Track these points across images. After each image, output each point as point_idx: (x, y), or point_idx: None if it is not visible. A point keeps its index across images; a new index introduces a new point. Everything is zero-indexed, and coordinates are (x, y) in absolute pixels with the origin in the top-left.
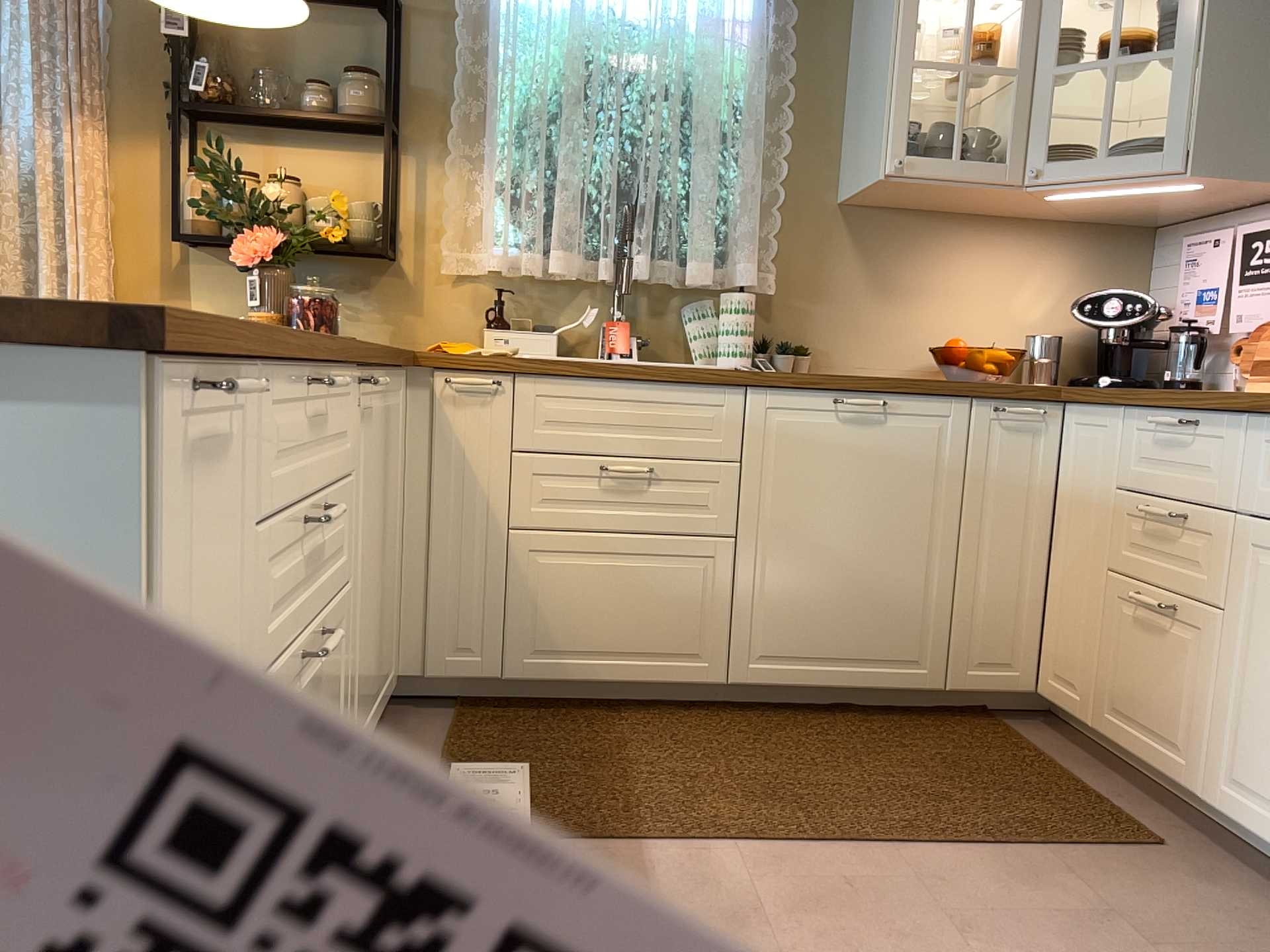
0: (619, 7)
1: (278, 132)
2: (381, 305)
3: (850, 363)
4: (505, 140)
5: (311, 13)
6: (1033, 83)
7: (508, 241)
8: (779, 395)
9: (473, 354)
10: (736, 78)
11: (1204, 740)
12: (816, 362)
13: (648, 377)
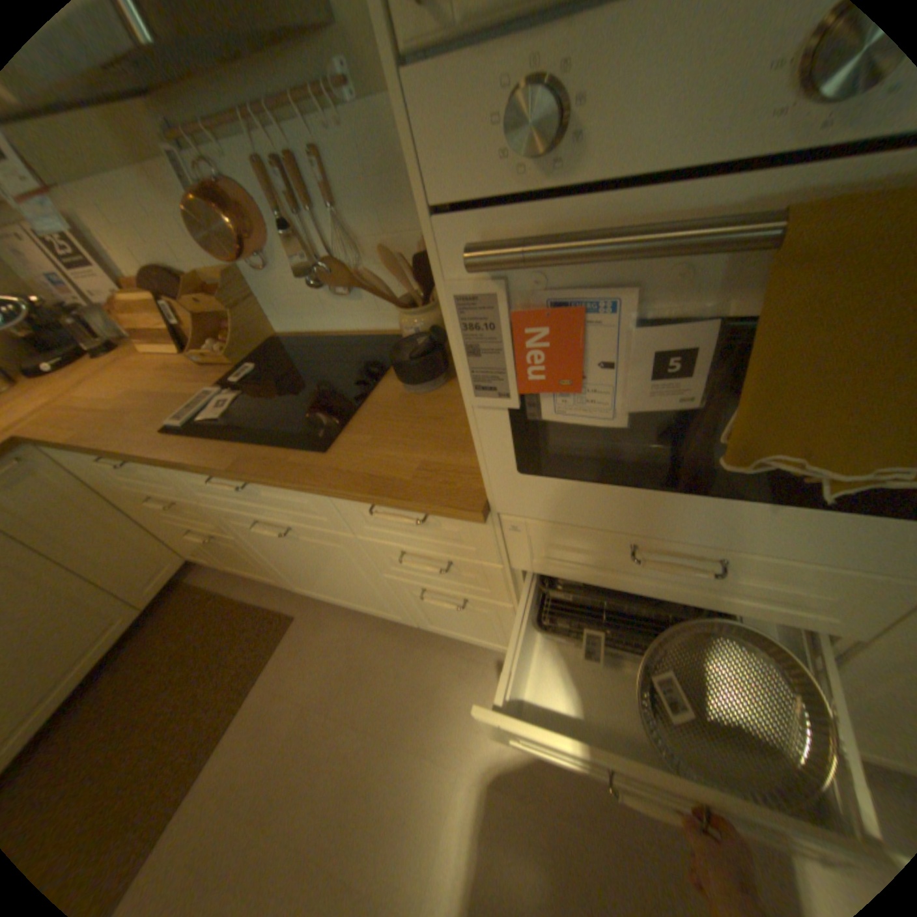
0: None
1: None
2: None
3: None
4: None
5: None
6: None
7: None
8: None
9: None
10: None
11: (272, 575)
12: None
13: None
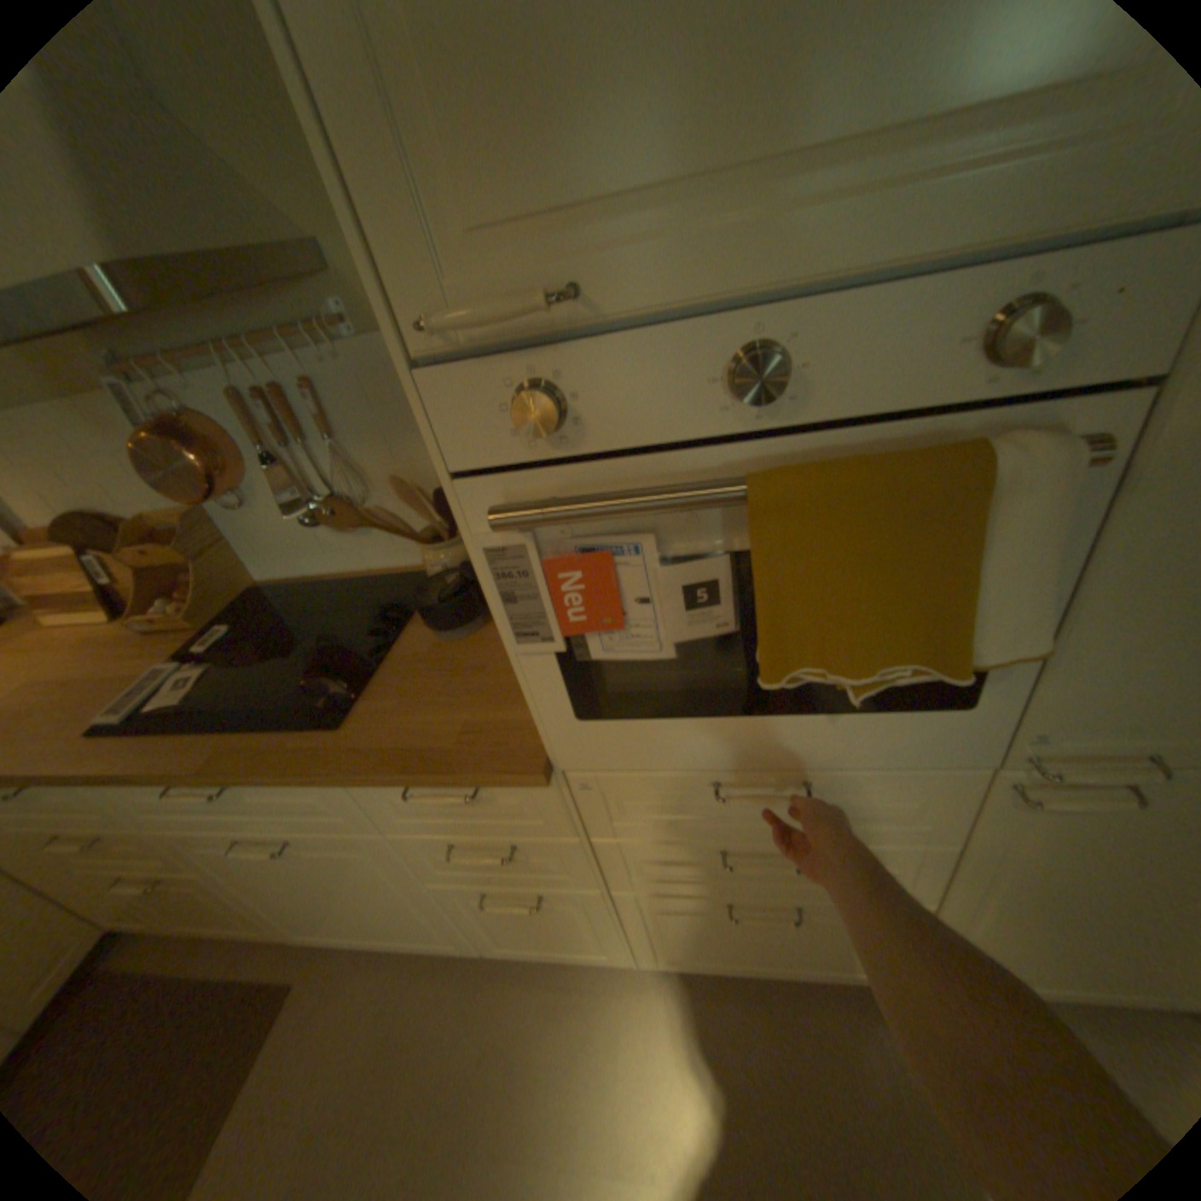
0: None
1: None
2: None
3: None
4: None
5: None
6: None
7: None
8: None
9: None
10: None
11: (255, 924)
12: None
13: None
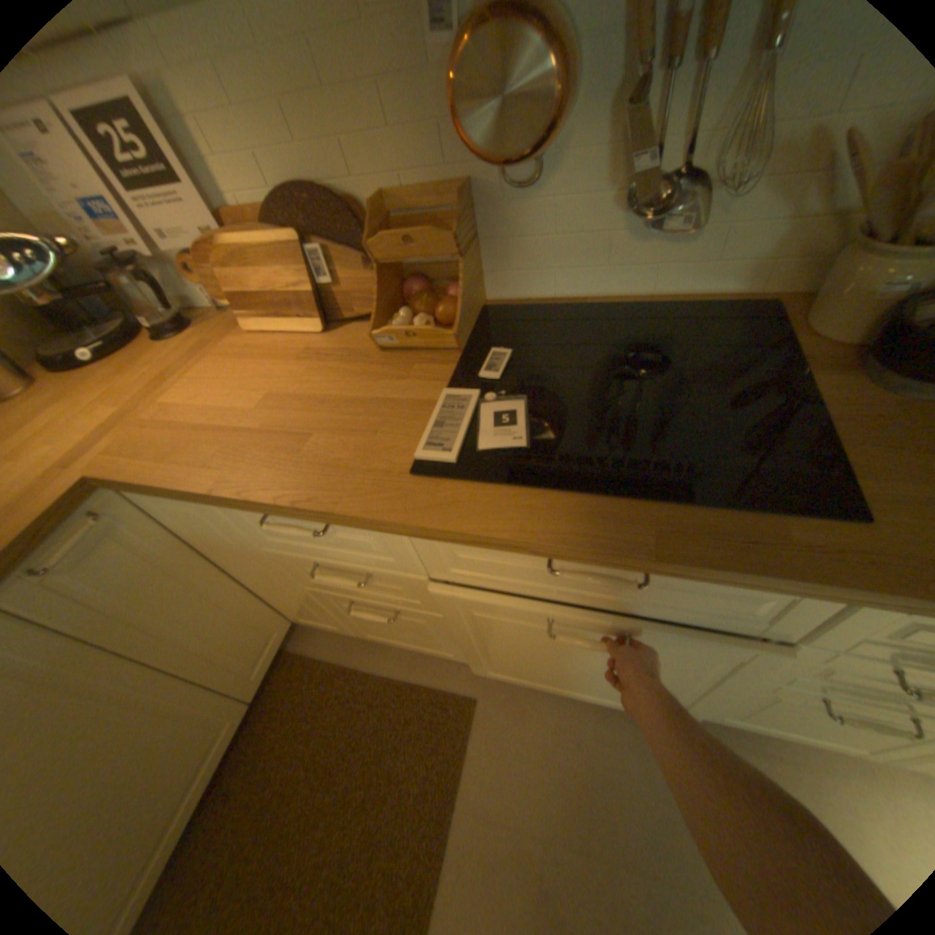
0: None
1: None
2: None
3: None
4: None
5: None
6: None
7: None
8: None
9: None
10: None
11: (461, 650)
12: None
13: None
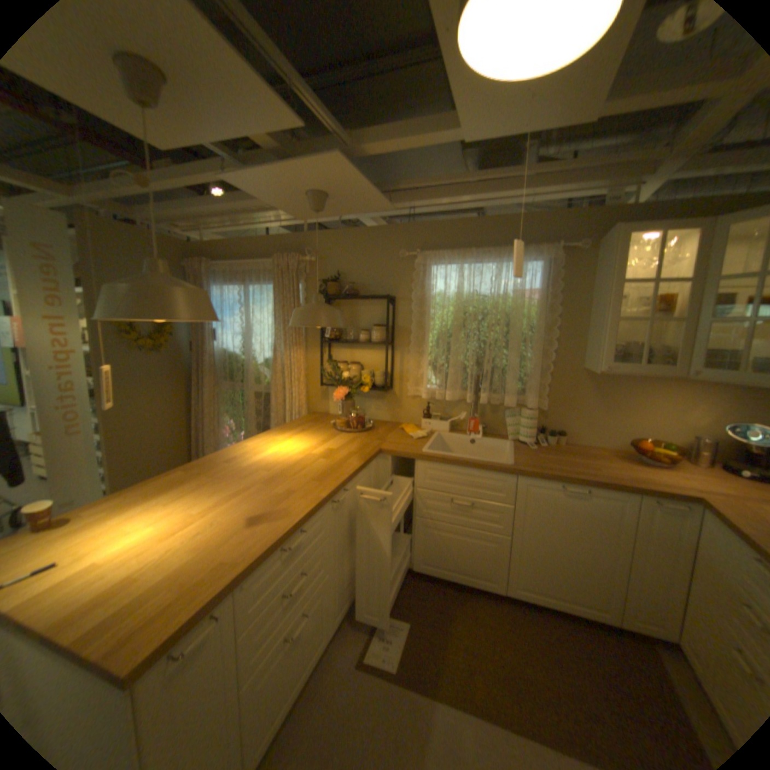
0: (478, 290)
1: (353, 344)
2: (387, 404)
3: (587, 440)
4: (429, 347)
5: (364, 302)
6: (698, 323)
7: (430, 387)
8: (533, 481)
9: (404, 447)
10: (529, 318)
11: None
12: (570, 438)
13: (471, 467)
